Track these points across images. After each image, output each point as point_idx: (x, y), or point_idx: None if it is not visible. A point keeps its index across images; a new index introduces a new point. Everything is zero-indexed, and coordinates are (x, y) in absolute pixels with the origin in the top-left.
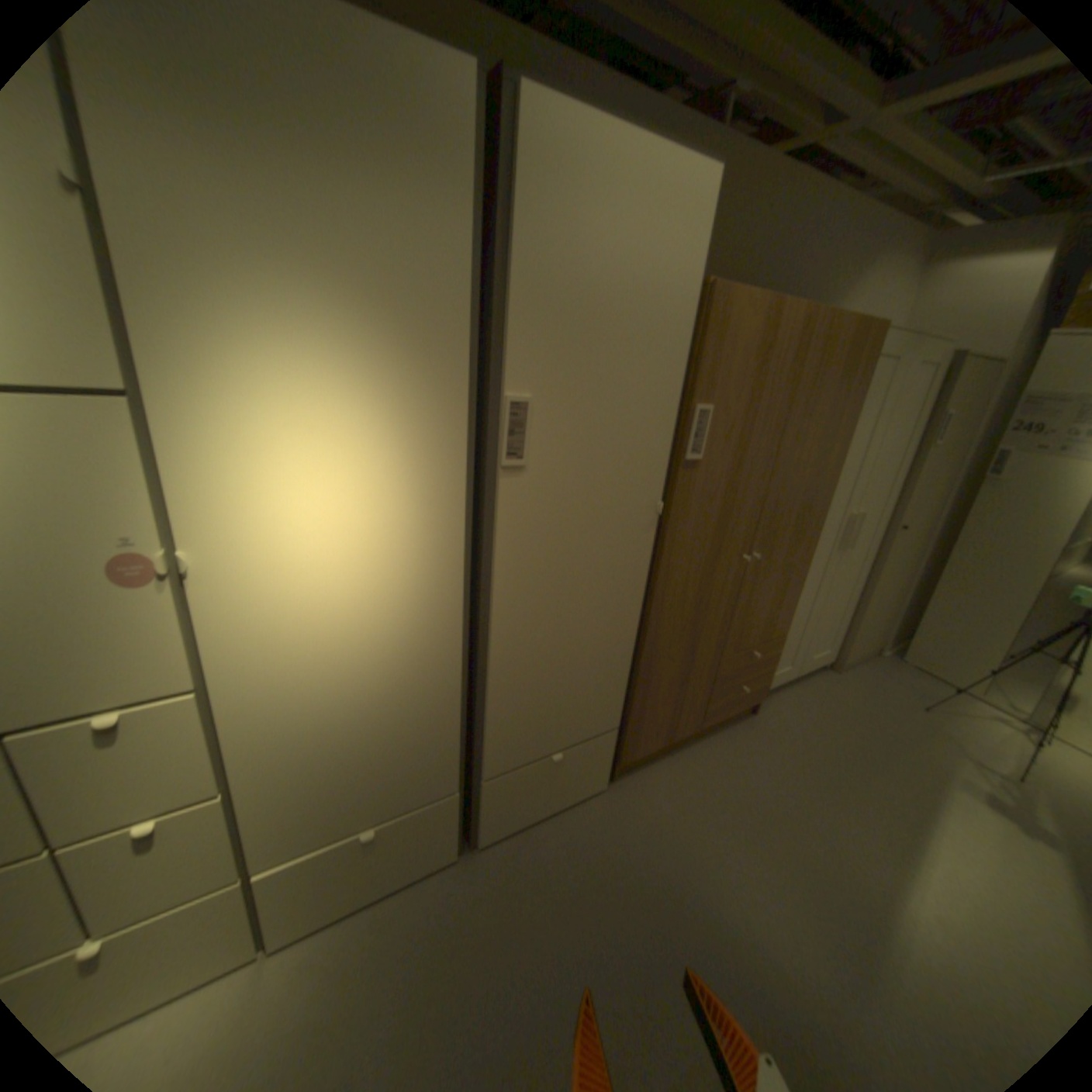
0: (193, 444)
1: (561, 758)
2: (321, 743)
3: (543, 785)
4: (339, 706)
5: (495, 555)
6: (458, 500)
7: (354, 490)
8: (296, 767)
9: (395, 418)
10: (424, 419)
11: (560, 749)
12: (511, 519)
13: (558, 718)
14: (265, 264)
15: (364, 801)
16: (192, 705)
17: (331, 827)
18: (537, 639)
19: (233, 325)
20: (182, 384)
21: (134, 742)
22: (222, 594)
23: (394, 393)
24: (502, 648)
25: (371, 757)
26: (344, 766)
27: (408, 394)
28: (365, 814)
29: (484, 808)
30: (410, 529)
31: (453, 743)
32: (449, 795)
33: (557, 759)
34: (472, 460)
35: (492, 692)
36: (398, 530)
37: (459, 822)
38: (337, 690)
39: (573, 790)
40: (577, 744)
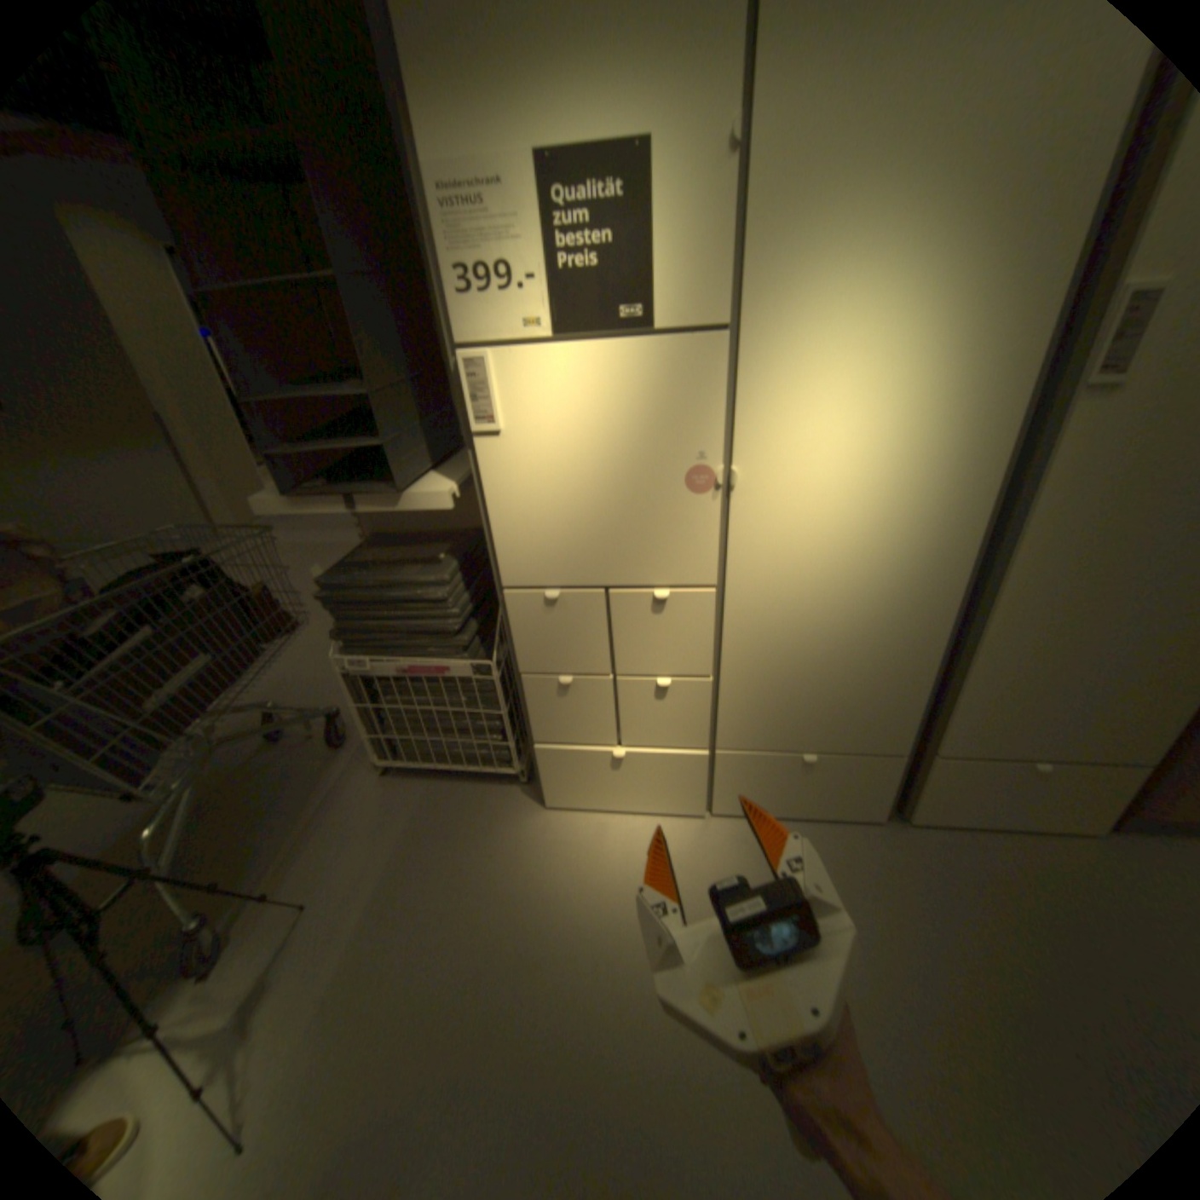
0: (766, 369)
1: (1050, 771)
2: (796, 660)
3: (1014, 792)
4: (819, 631)
5: (1039, 500)
6: (1010, 428)
7: (892, 414)
8: (771, 674)
9: (960, 329)
10: (996, 327)
11: (1052, 760)
12: (1078, 455)
13: (1063, 721)
14: (870, 173)
15: (817, 727)
16: (713, 597)
17: (784, 738)
18: (1065, 616)
19: (825, 247)
20: (771, 314)
21: (673, 615)
22: (754, 508)
23: (968, 299)
24: (1012, 616)
25: (834, 689)
26: (809, 688)
27: (984, 298)
28: (815, 739)
29: (933, 786)
30: (941, 459)
31: (919, 704)
32: (898, 757)
33: (1045, 770)
34: (1042, 377)
35: (982, 663)
36: (927, 460)
37: (899, 788)
38: (822, 615)
39: (1054, 815)
40: (1079, 764)
